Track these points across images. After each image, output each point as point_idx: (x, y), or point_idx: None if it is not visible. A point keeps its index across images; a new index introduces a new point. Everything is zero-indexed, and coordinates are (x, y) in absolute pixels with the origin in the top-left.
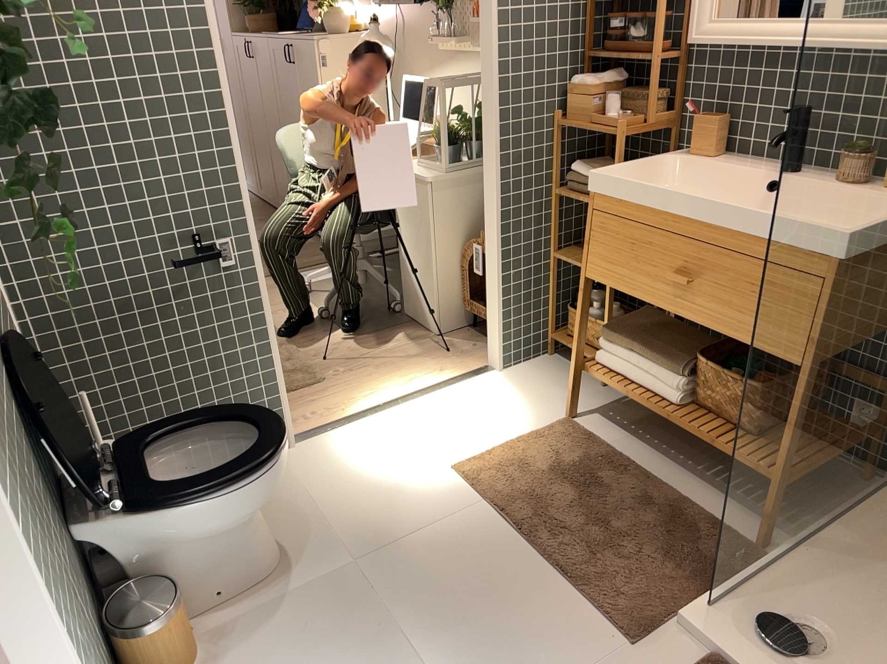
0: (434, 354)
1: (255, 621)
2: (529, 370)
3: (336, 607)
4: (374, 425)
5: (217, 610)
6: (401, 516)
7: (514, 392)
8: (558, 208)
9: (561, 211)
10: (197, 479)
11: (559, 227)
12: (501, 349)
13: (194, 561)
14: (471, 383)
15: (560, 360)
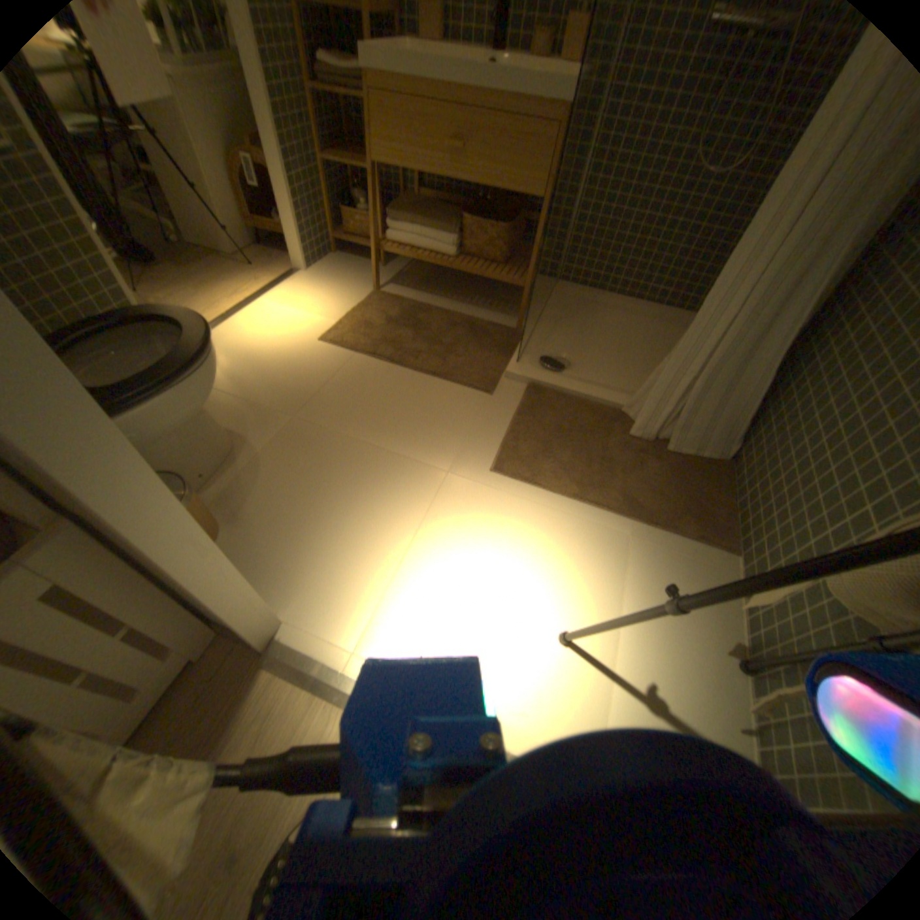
0: (242, 267)
1: (239, 477)
2: (325, 264)
3: (297, 445)
4: (229, 326)
5: (199, 484)
6: (301, 377)
7: (325, 281)
8: (315, 101)
9: (315, 109)
10: (143, 366)
11: (317, 125)
12: (302, 248)
13: (161, 453)
14: (288, 282)
15: (343, 254)
